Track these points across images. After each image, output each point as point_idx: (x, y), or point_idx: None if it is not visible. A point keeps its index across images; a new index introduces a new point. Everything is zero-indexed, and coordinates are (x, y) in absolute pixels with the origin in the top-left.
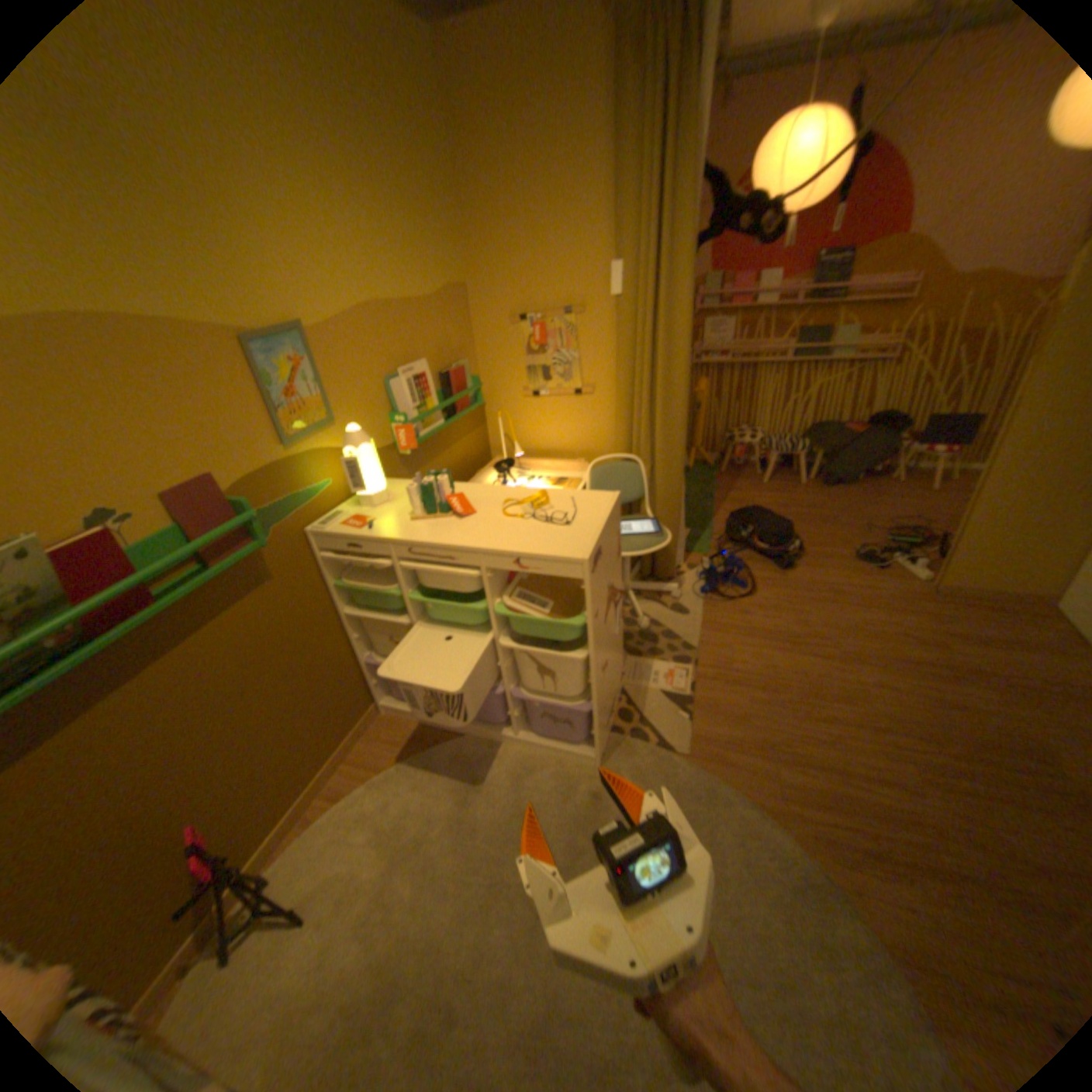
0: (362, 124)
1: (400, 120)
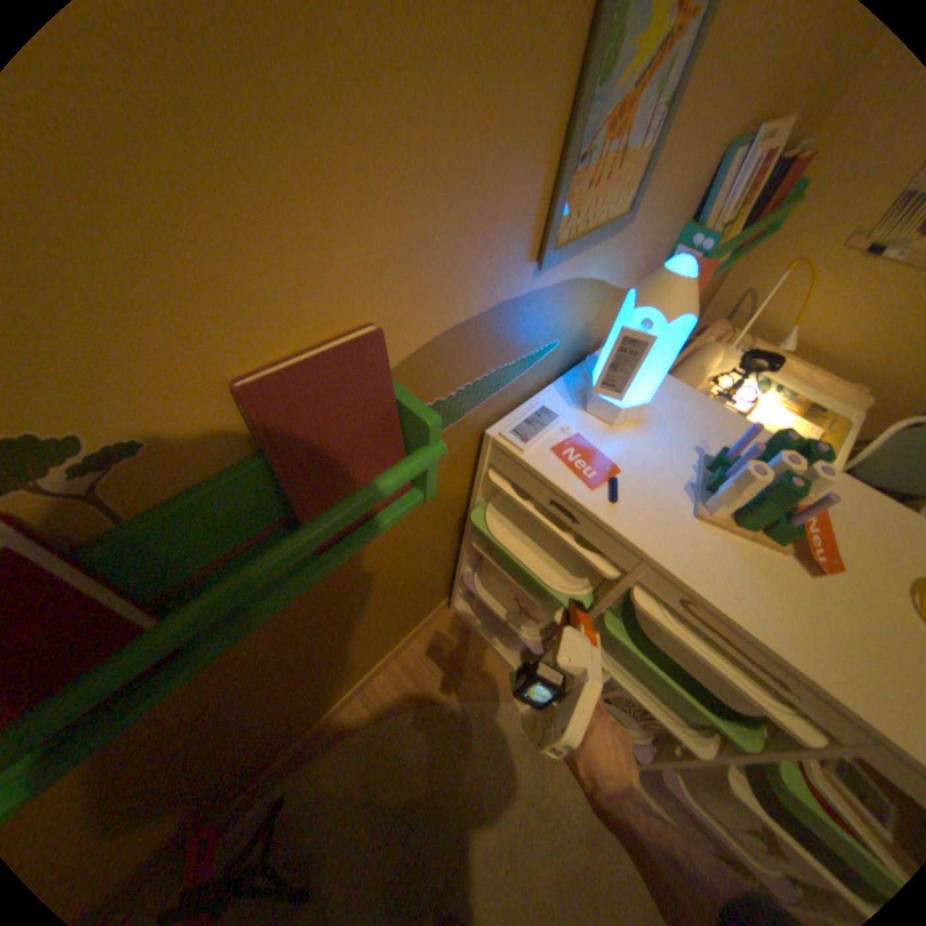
0: None
1: None
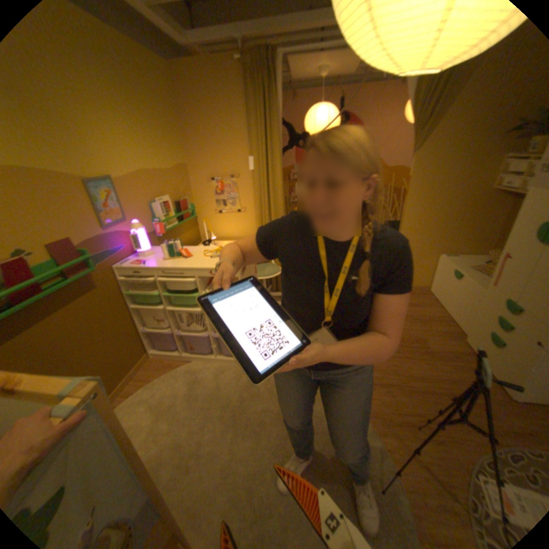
0: (138, 98)
1: (155, 97)
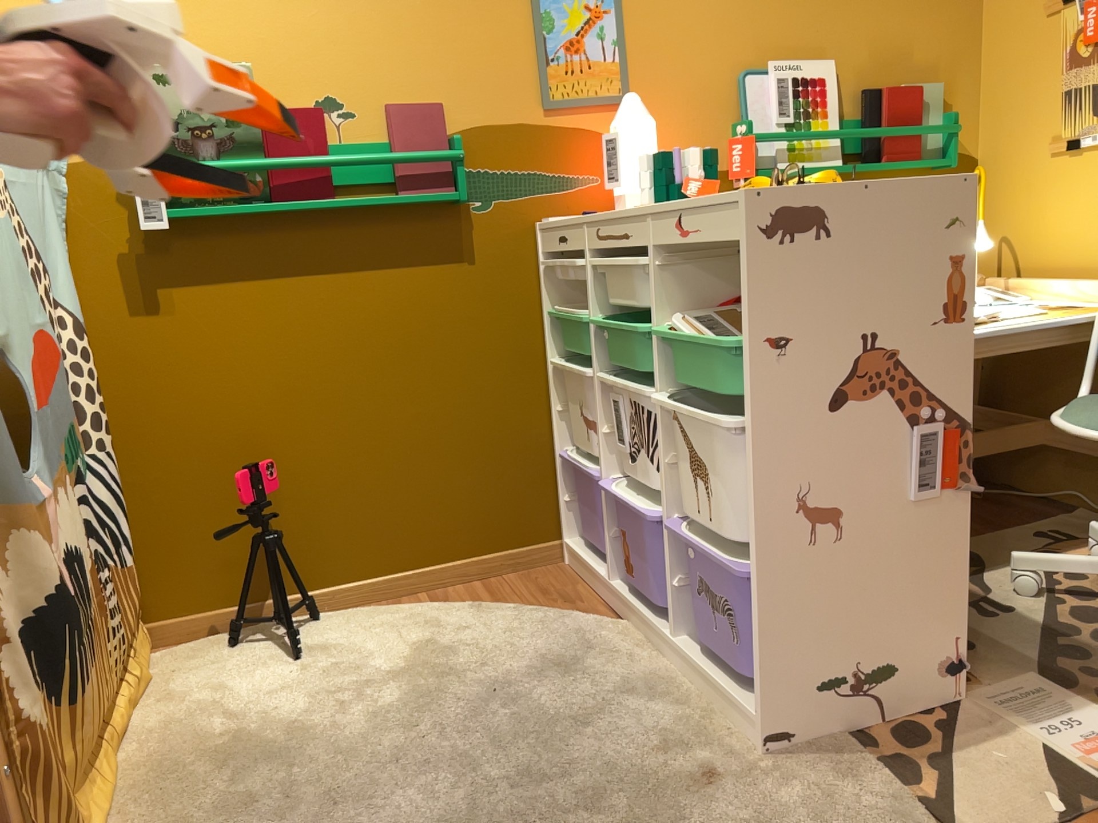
0: None
1: None
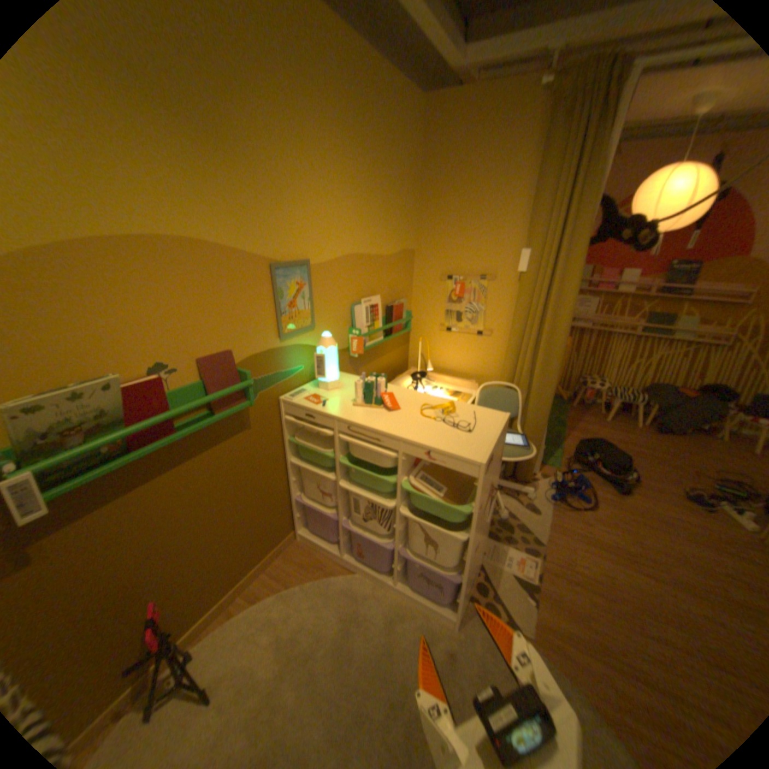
0: (373, 147)
1: (395, 147)
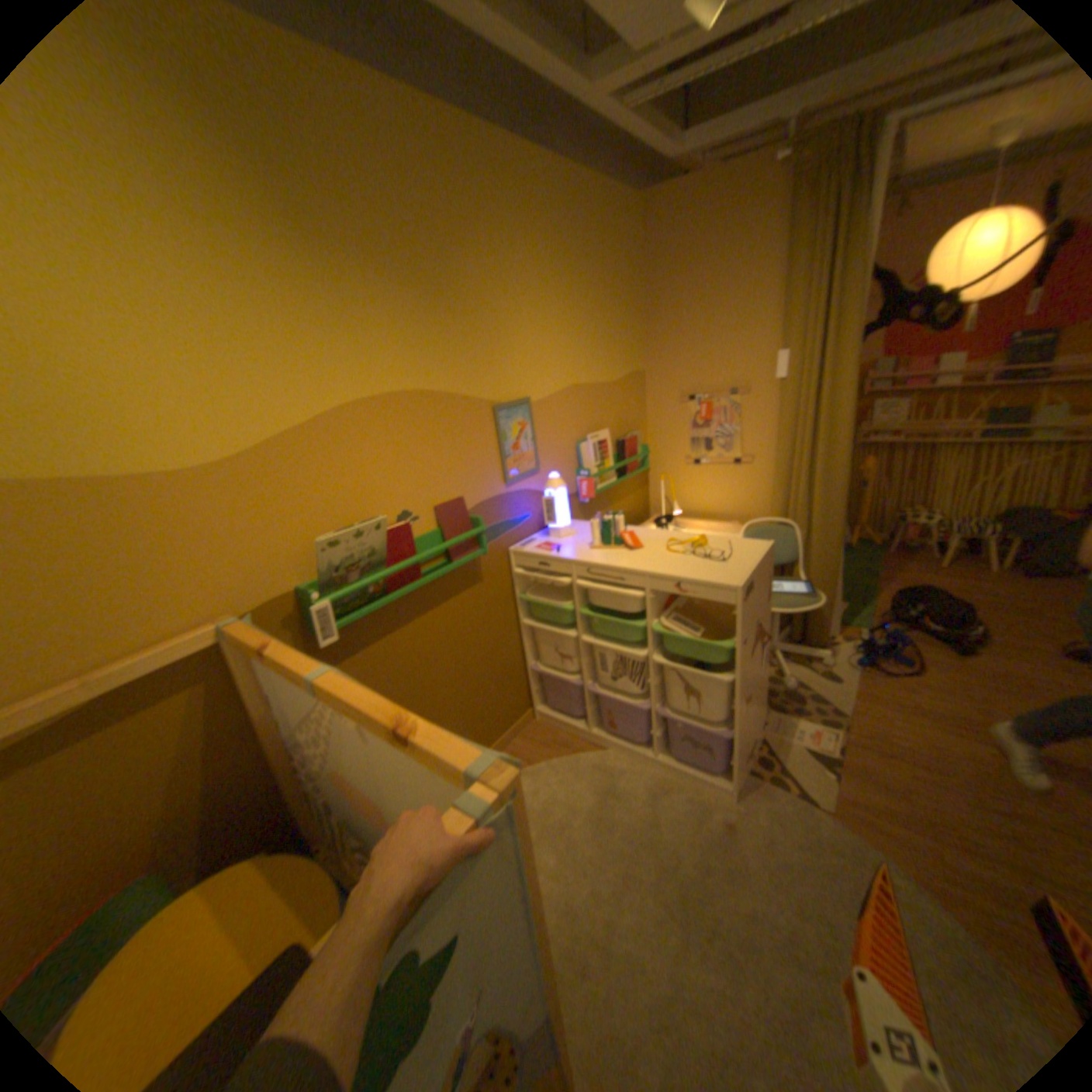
0: (585, 265)
1: (610, 259)
